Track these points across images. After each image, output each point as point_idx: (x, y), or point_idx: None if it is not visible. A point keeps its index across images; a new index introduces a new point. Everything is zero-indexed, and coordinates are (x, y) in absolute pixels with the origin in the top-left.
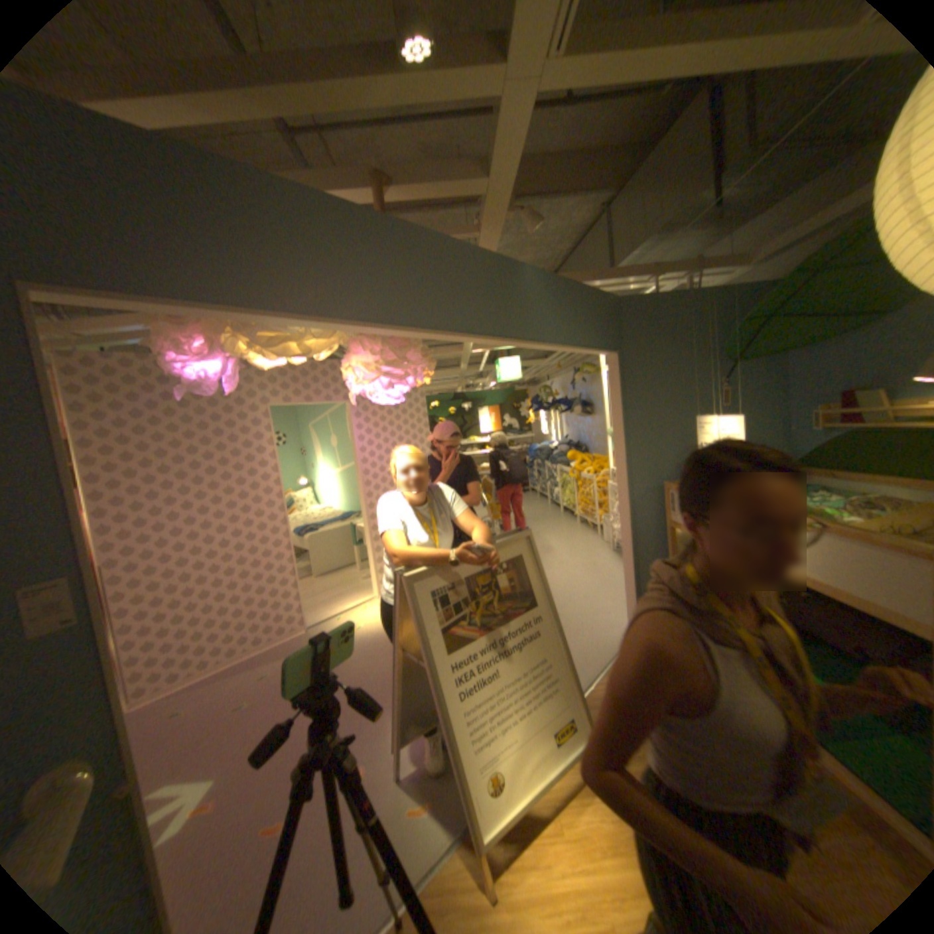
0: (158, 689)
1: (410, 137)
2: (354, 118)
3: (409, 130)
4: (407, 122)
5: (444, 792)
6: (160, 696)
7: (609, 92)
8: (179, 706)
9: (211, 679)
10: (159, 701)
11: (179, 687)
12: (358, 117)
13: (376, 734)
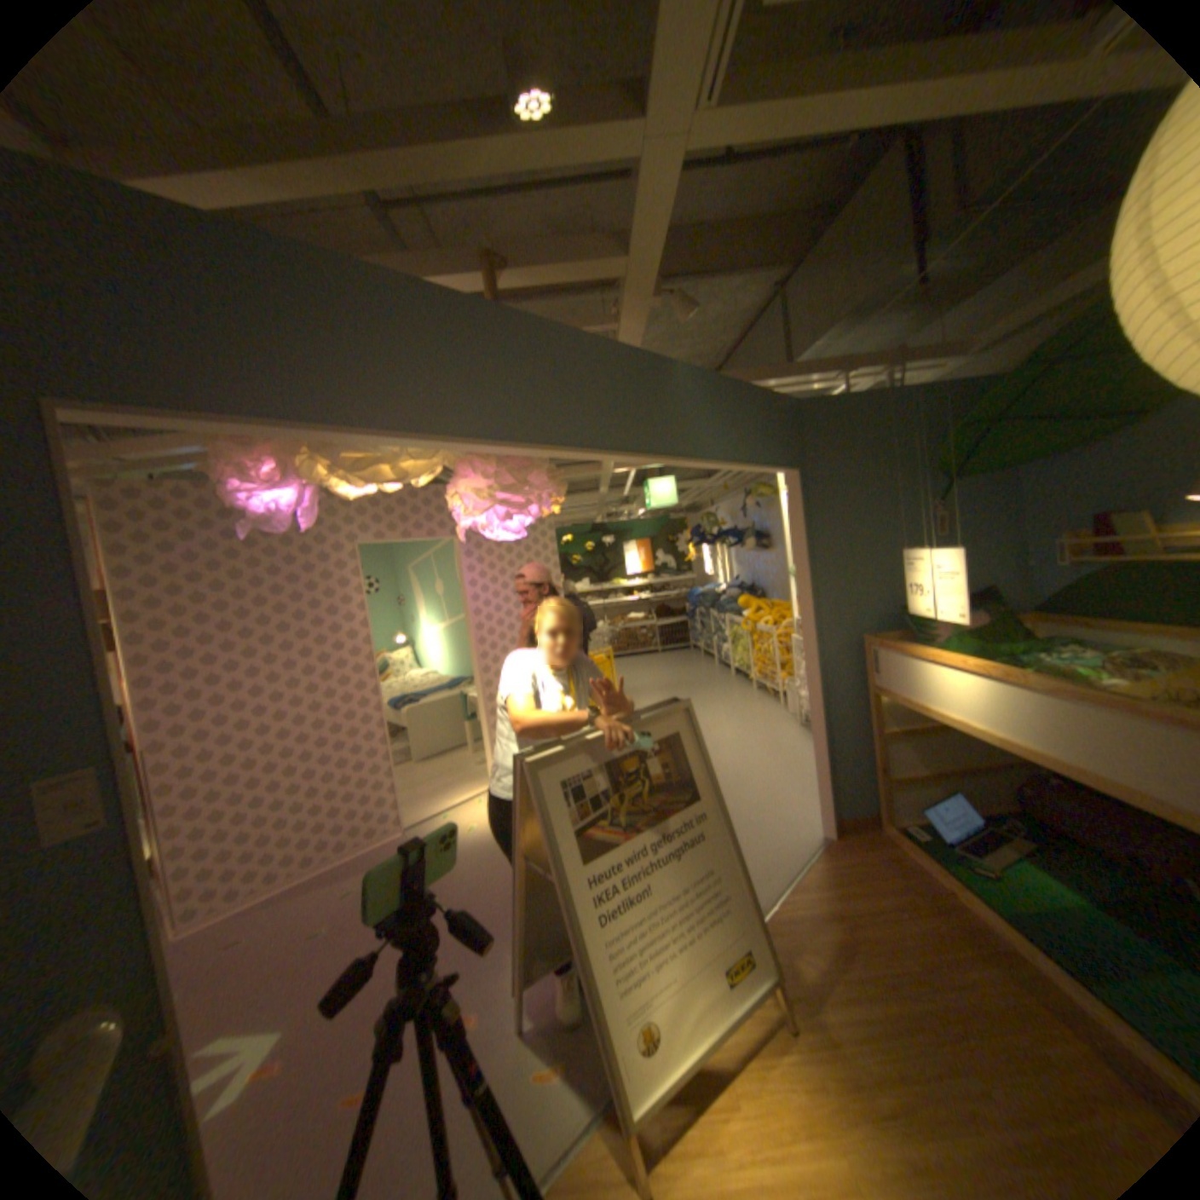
0: (213, 910)
1: (531, 208)
2: (461, 187)
3: (529, 199)
4: (527, 190)
5: (581, 1050)
6: (215, 919)
7: (779, 146)
8: (239, 934)
9: (280, 897)
10: (214, 926)
11: (240, 908)
12: (466, 186)
13: (493, 970)
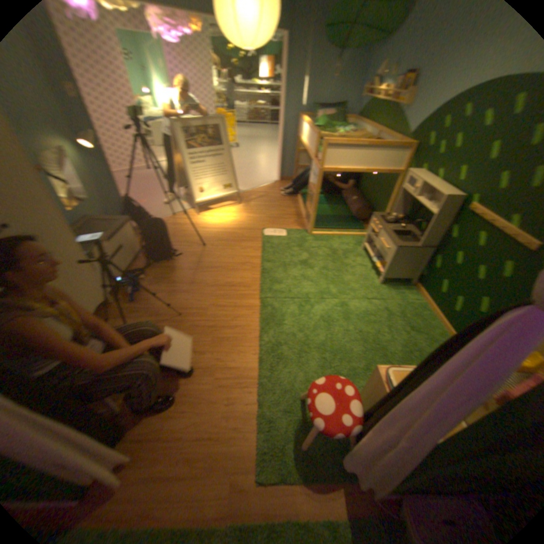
0: None
1: None
2: None
3: None
4: None
5: (193, 202)
6: None
7: None
8: None
9: (115, 172)
10: None
11: None
12: None
13: (176, 190)
